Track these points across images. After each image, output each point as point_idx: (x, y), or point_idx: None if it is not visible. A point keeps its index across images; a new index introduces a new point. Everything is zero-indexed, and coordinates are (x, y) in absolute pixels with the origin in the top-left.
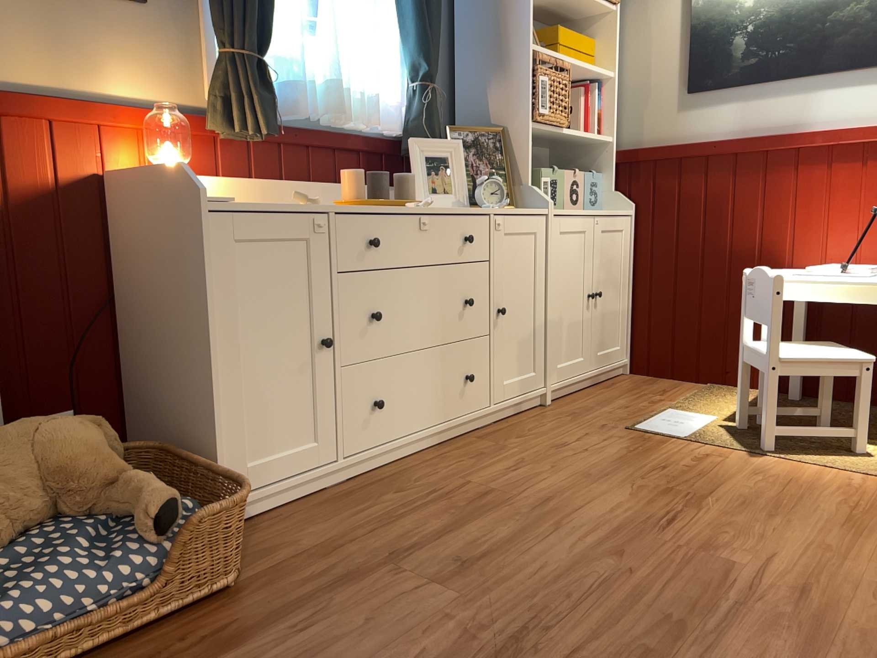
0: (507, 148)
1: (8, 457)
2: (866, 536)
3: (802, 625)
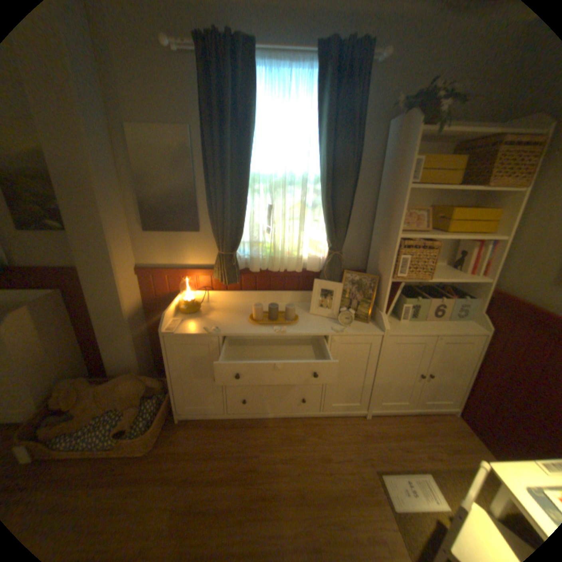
0: (380, 286)
1: (109, 391)
2: None
3: None
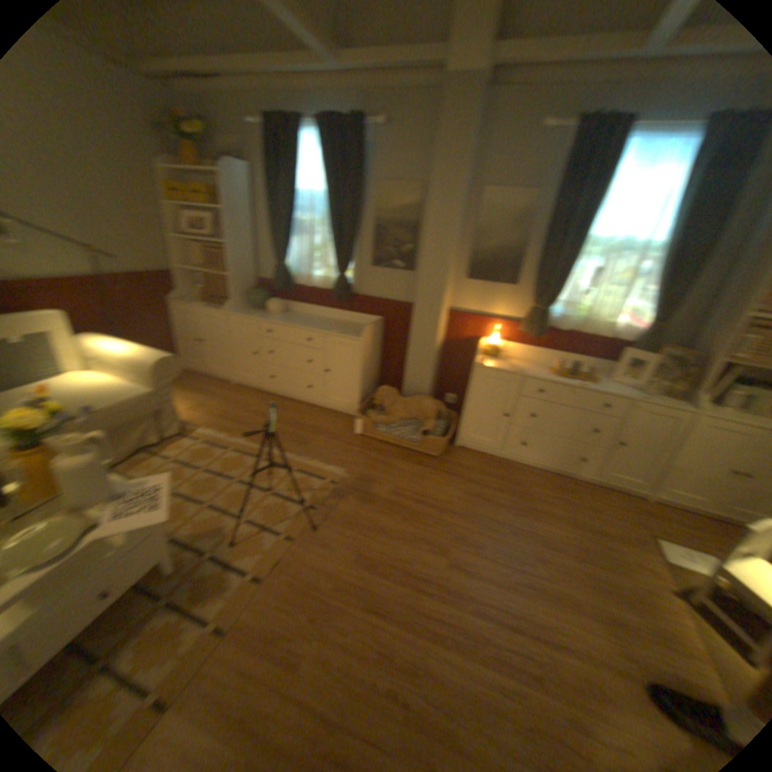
0: (706, 366)
1: (415, 403)
2: (608, 627)
3: (508, 583)
